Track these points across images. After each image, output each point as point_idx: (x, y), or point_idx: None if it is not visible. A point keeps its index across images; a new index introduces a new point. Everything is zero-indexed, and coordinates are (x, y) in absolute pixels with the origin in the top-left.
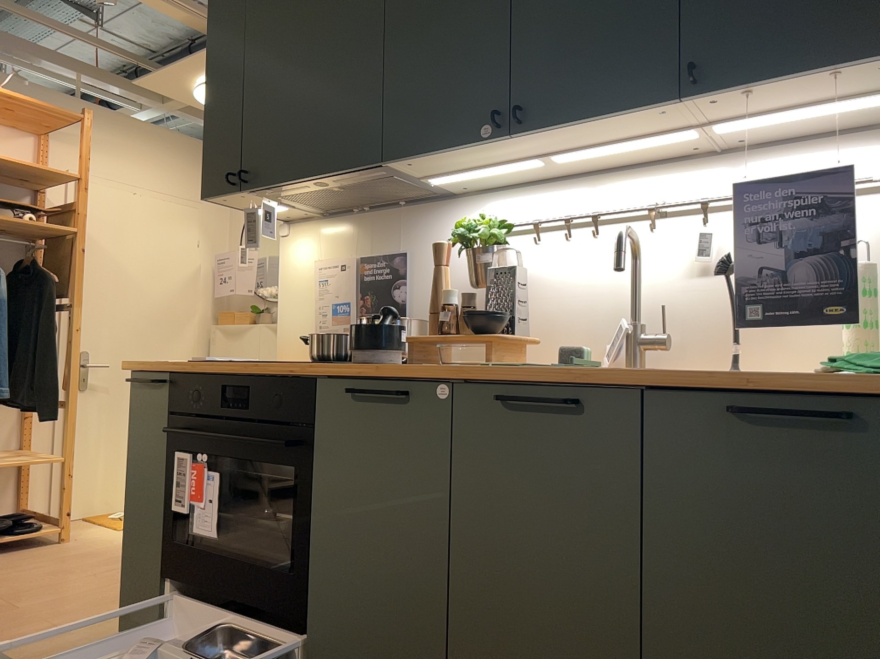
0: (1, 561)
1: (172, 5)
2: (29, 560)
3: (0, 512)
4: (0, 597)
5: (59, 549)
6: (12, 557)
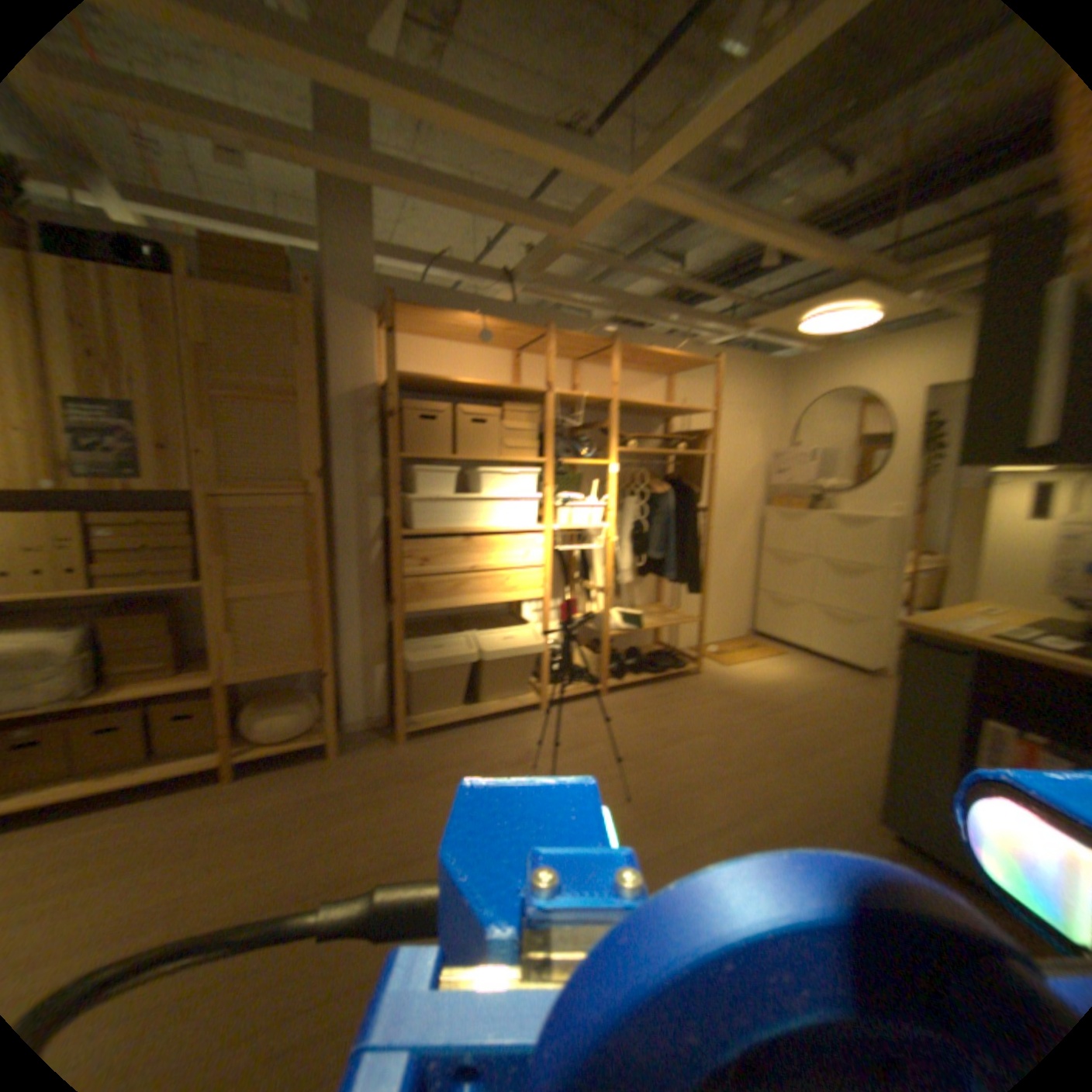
0: (673, 689)
1: (829, 250)
2: (690, 691)
3: (643, 642)
4: (708, 733)
5: (701, 683)
6: (676, 686)
